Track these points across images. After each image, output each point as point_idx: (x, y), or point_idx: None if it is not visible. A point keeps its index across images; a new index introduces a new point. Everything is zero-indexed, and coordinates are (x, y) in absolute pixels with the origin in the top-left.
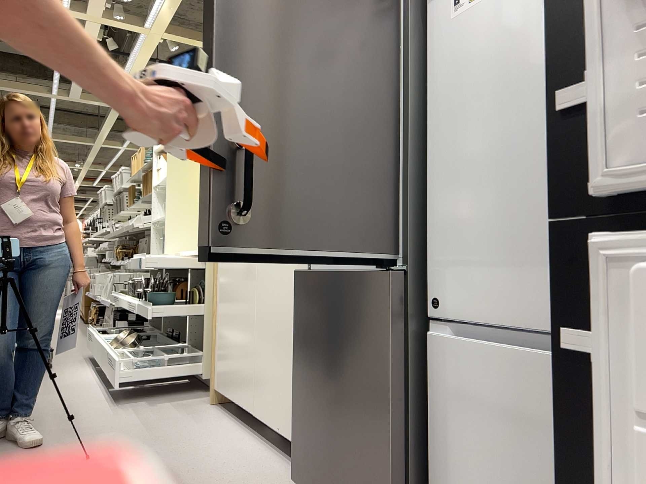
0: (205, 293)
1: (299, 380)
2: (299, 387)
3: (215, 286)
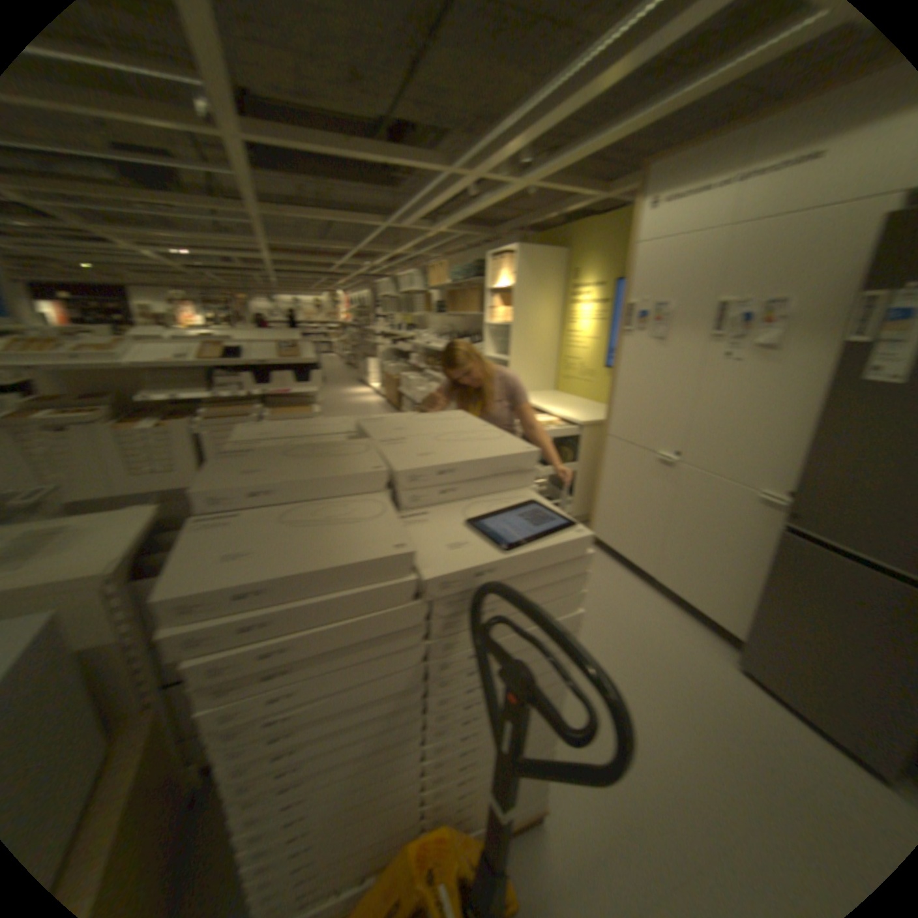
0: (574, 452)
1: (772, 610)
2: (770, 615)
3: (602, 460)
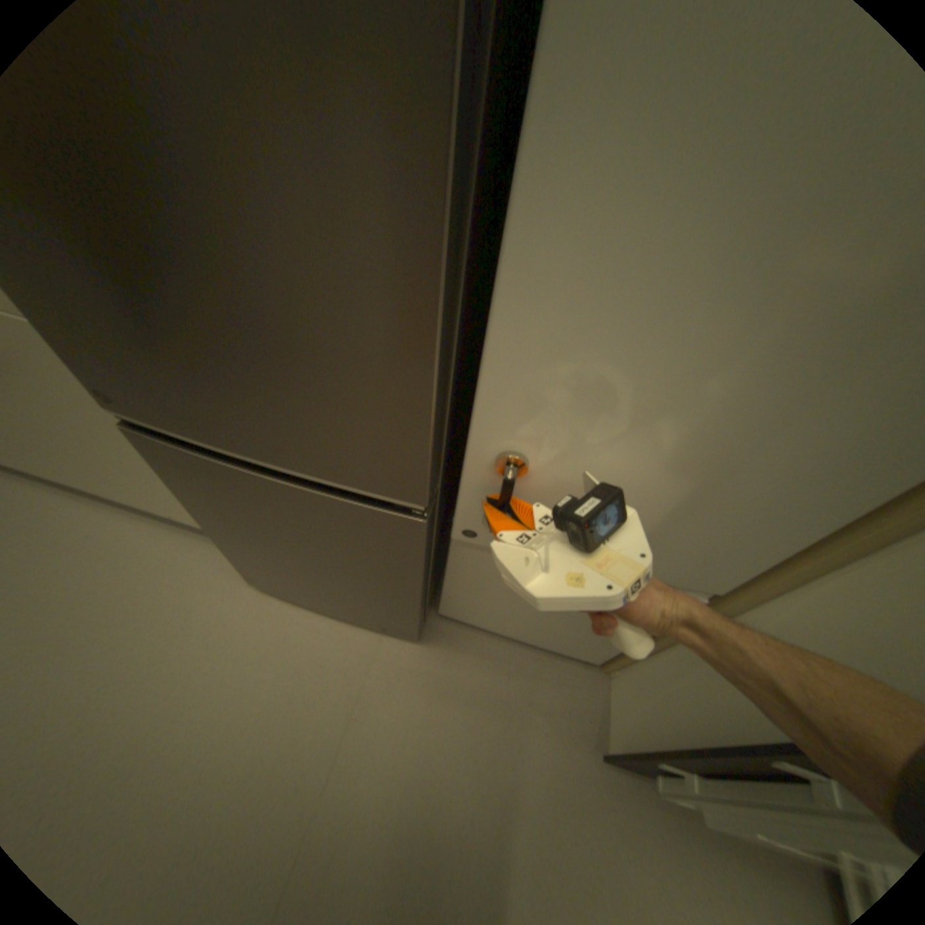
0: None
1: (222, 534)
2: (227, 539)
3: None
